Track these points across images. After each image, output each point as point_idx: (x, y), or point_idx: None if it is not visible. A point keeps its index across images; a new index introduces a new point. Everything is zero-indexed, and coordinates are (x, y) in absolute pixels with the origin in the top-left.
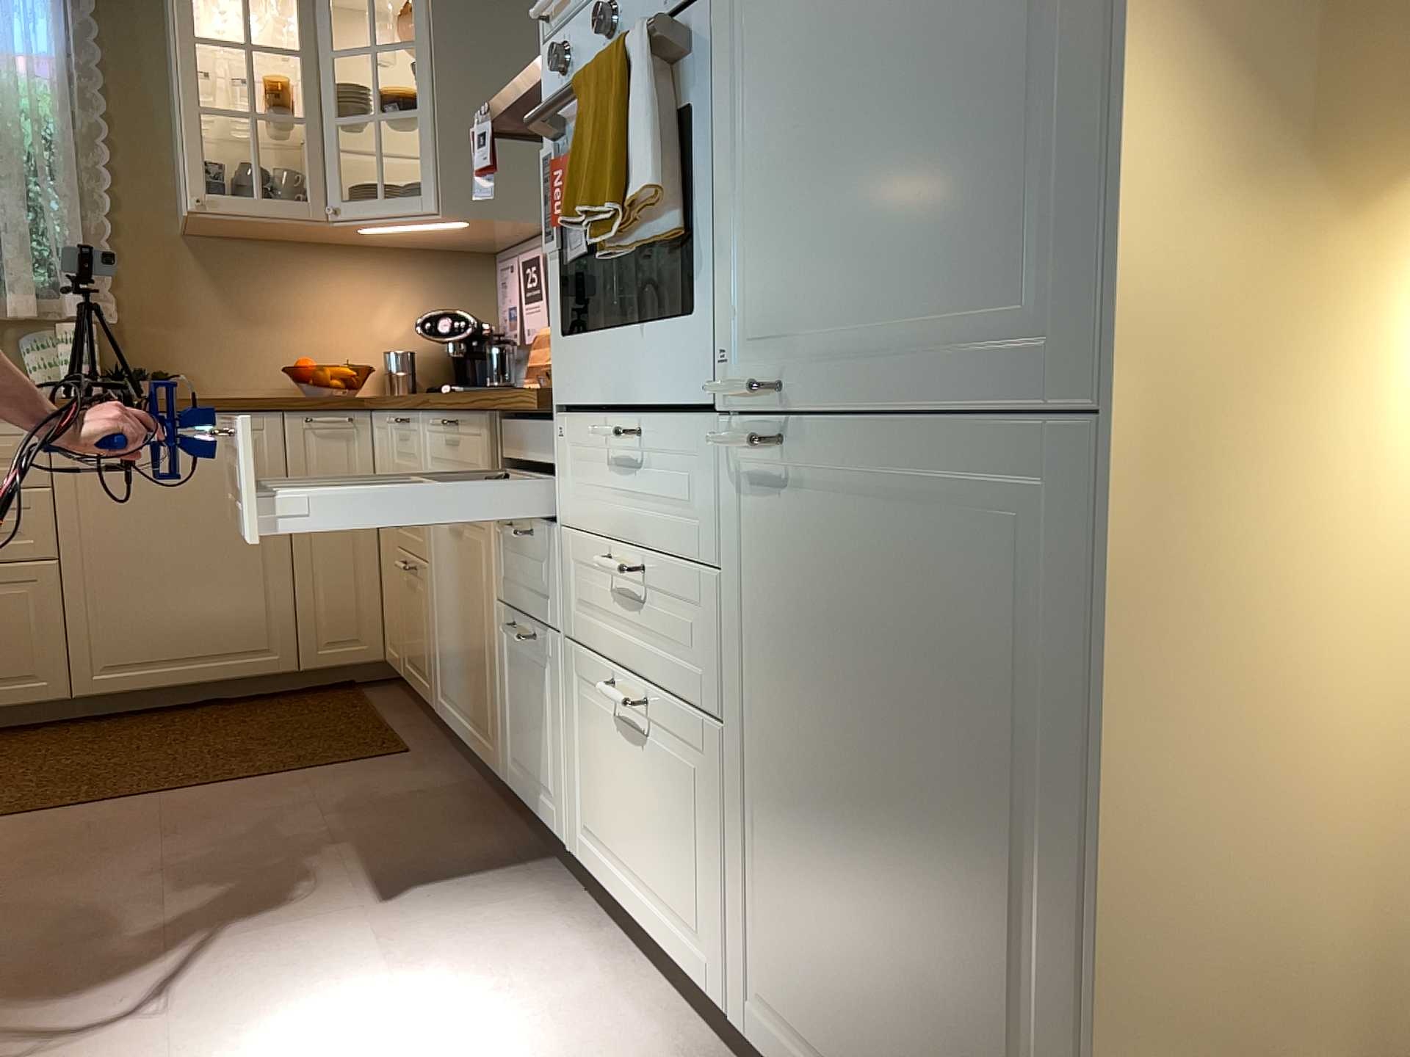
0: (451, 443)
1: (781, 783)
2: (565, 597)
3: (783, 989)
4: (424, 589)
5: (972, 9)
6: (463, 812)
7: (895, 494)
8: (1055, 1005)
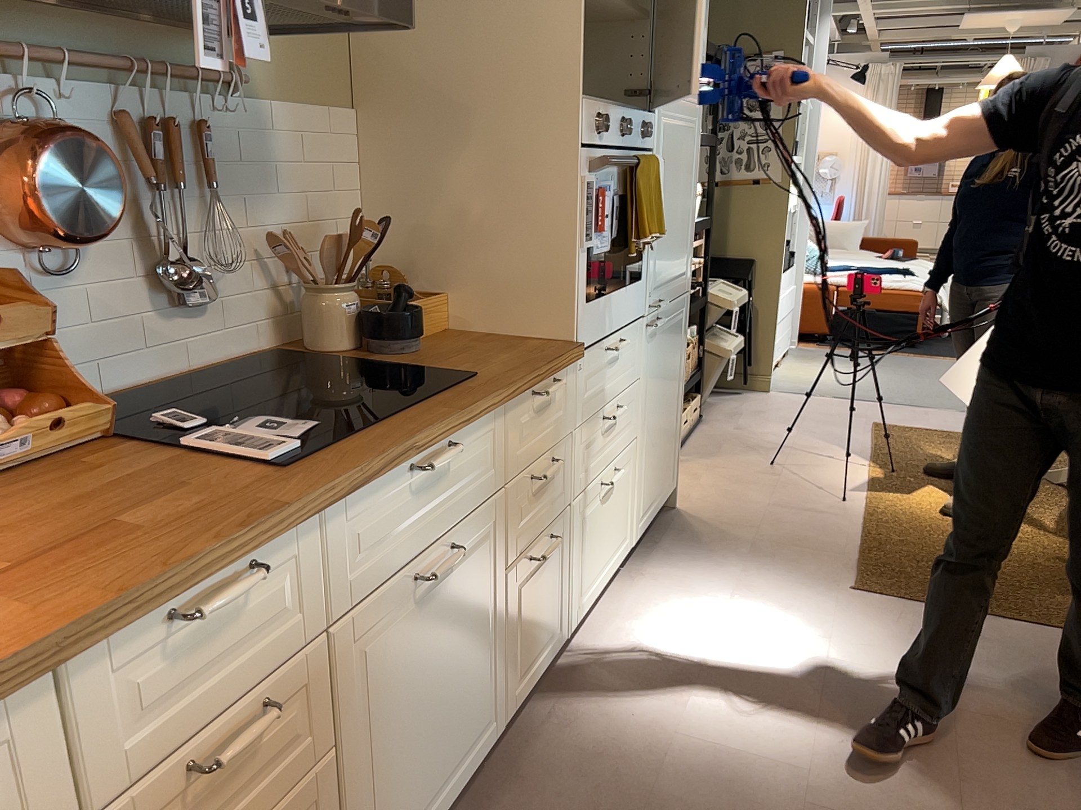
0: (428, 481)
1: (648, 432)
2: (574, 473)
3: (644, 499)
4: (313, 809)
5: (683, 204)
6: (498, 807)
7: (669, 321)
8: (676, 413)
